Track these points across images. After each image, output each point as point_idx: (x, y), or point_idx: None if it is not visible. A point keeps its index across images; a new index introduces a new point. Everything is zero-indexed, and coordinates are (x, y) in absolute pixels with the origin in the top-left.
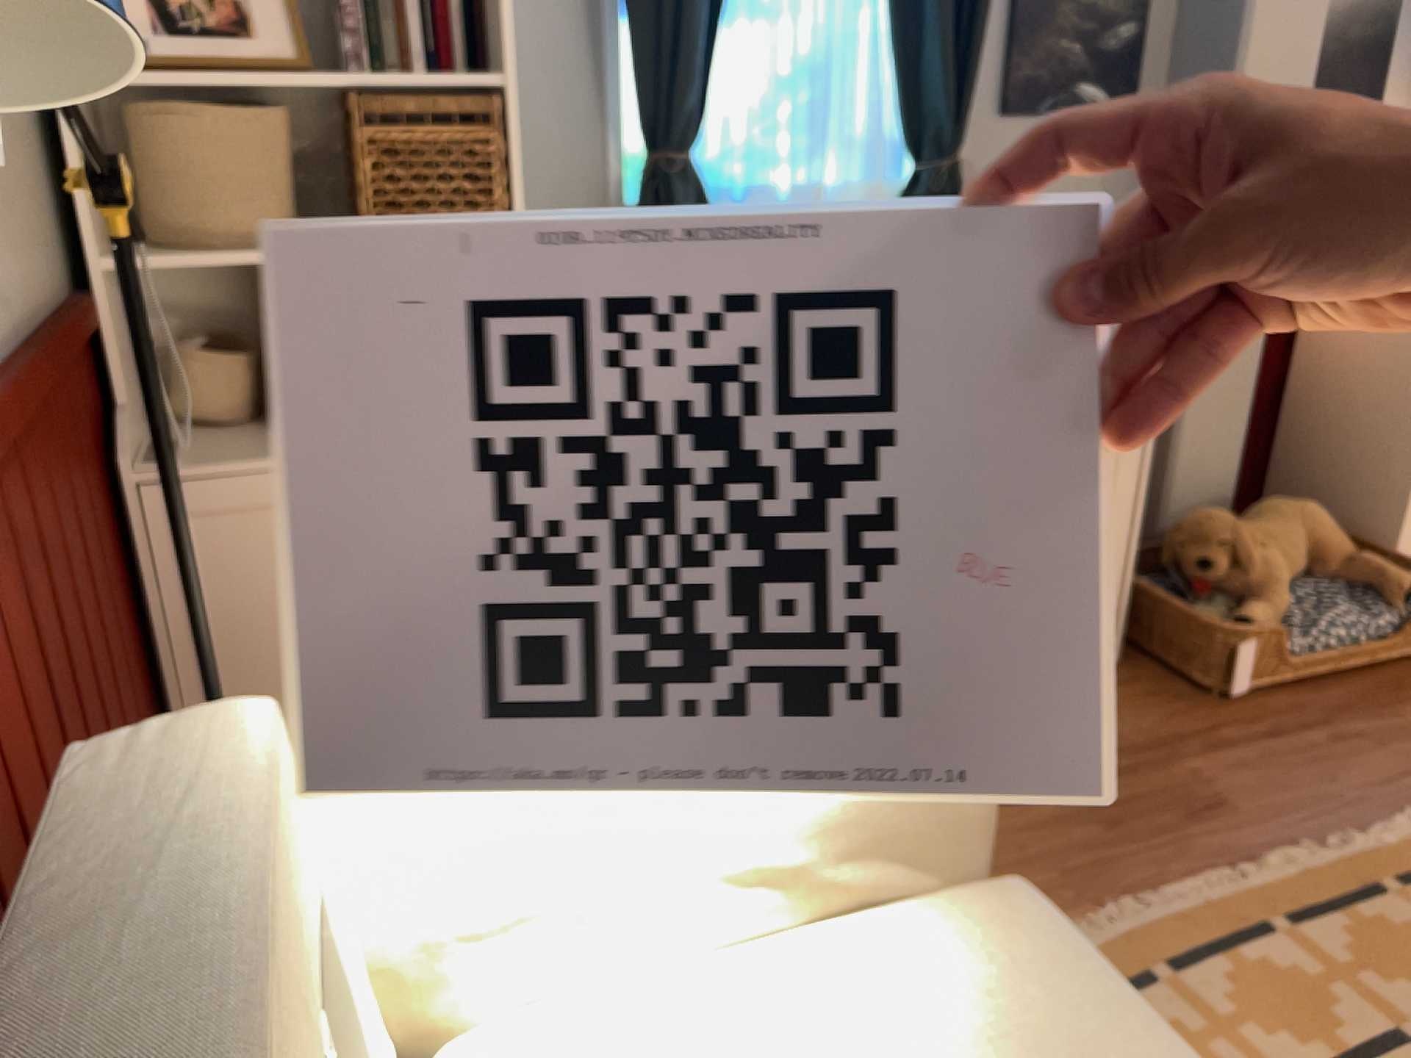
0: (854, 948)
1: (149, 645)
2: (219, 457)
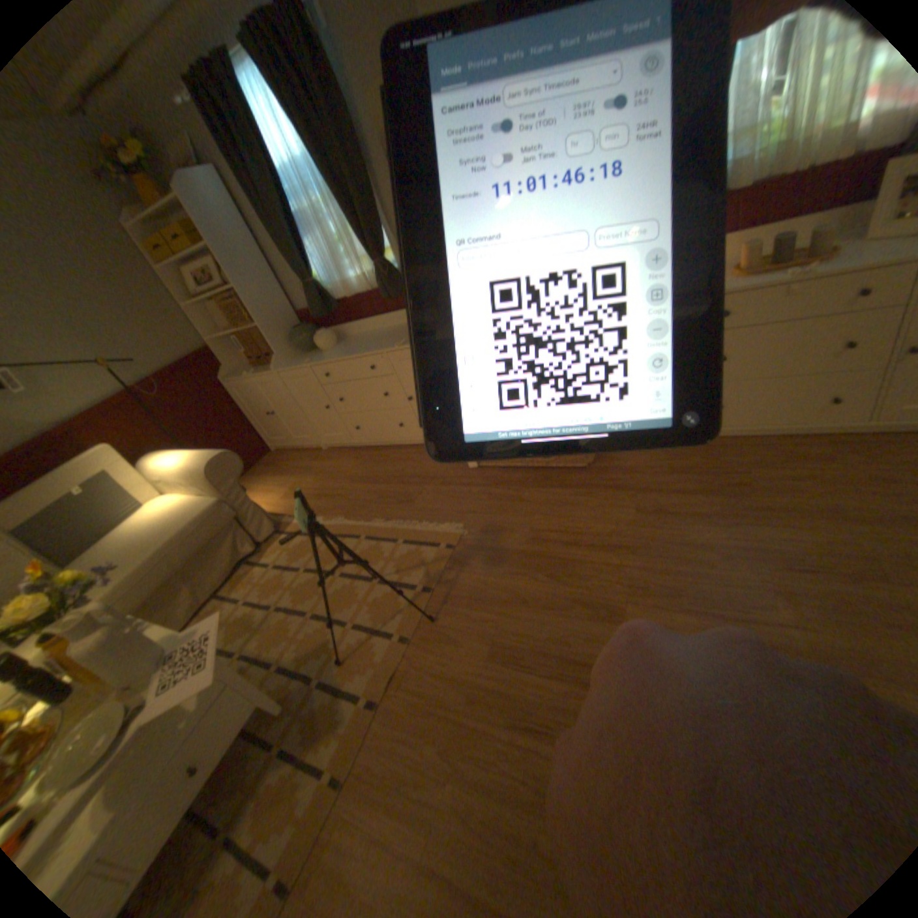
0: (188, 499)
1: (240, 410)
2: (235, 373)
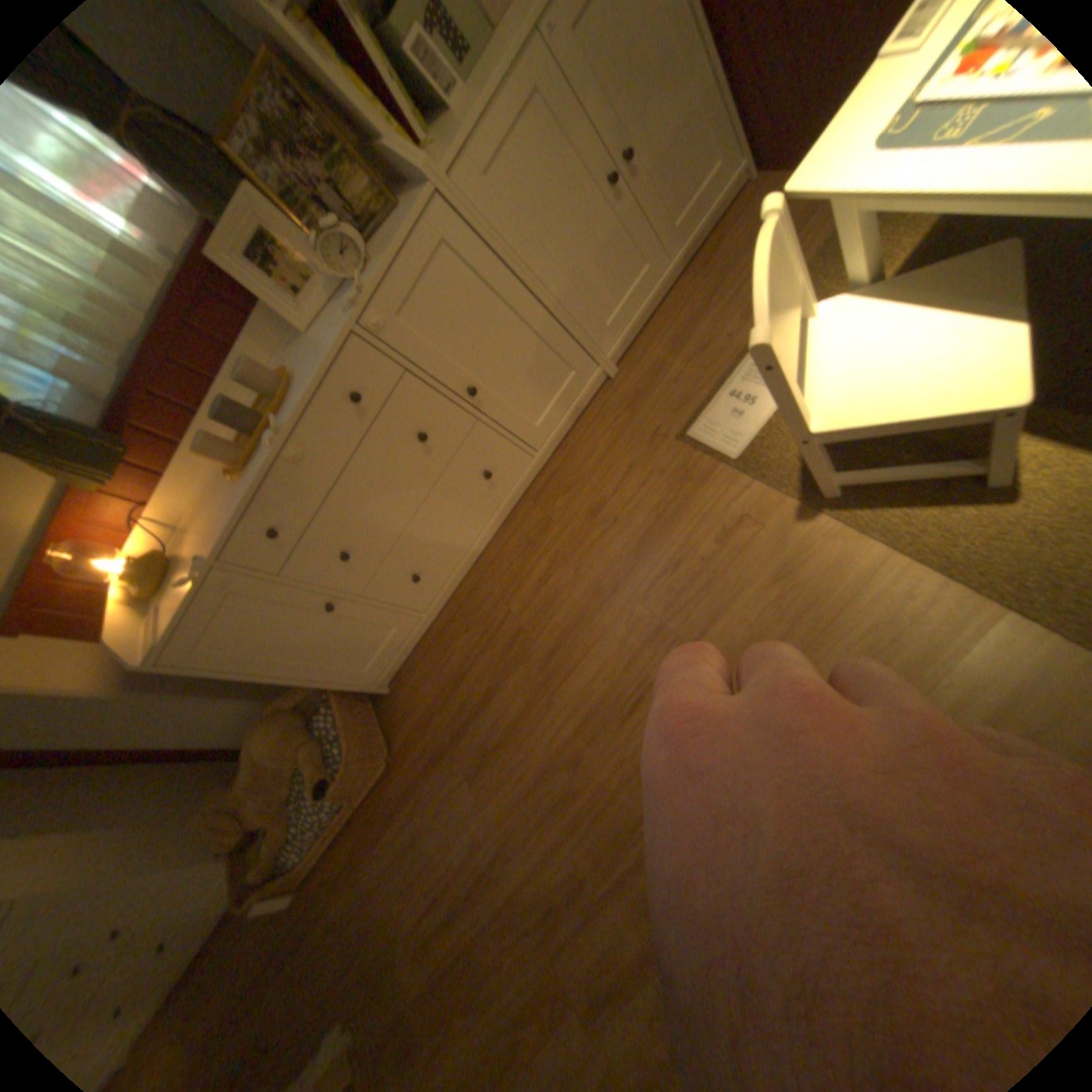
0: None
1: None
2: None
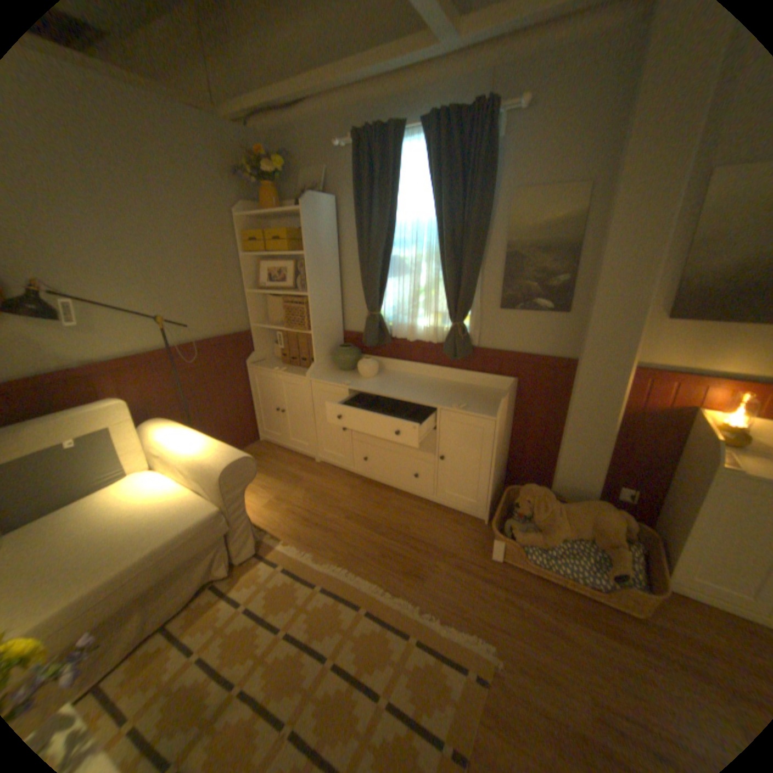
0: (183, 496)
1: (251, 397)
2: (264, 365)
